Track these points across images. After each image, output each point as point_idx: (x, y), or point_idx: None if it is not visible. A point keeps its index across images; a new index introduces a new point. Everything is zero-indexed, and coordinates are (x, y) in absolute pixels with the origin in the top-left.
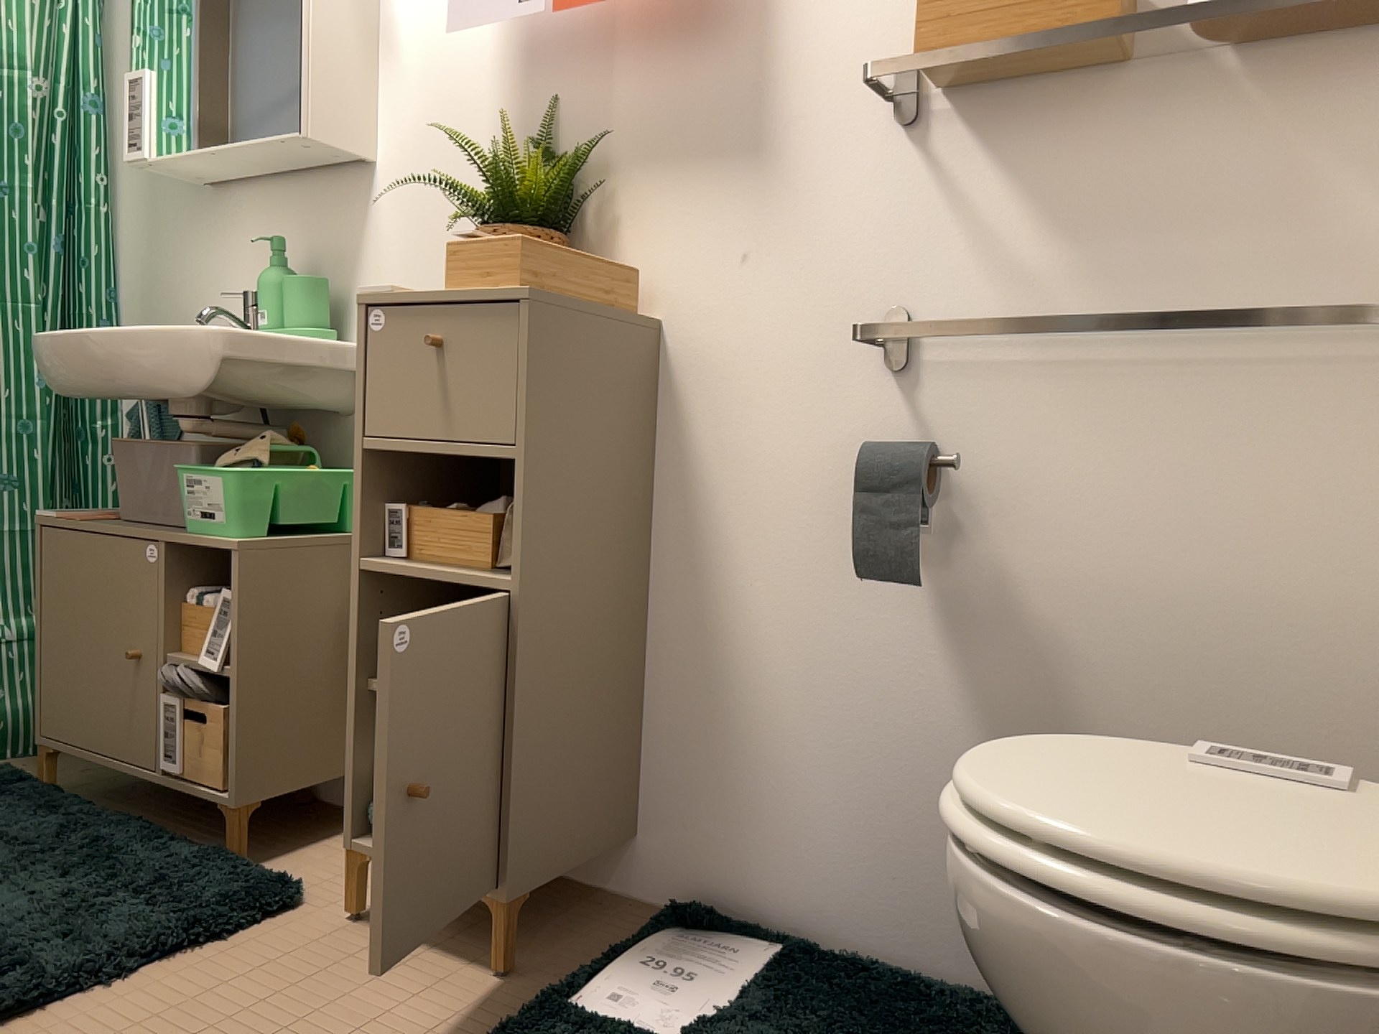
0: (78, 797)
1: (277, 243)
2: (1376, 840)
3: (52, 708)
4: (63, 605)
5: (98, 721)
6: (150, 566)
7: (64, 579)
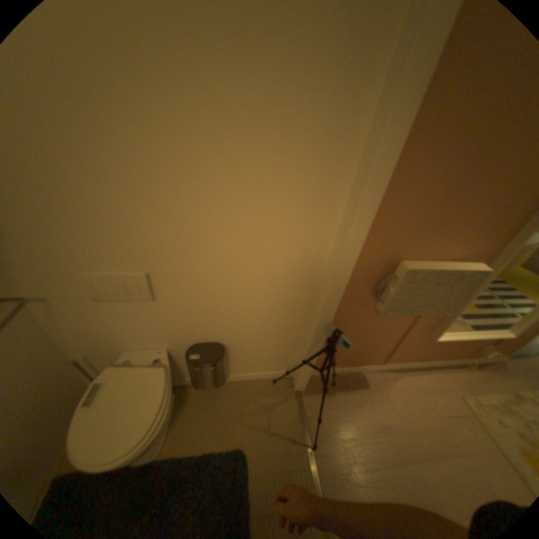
0: None
1: None
2: (133, 377)
3: None
4: None
5: None
6: None
7: None
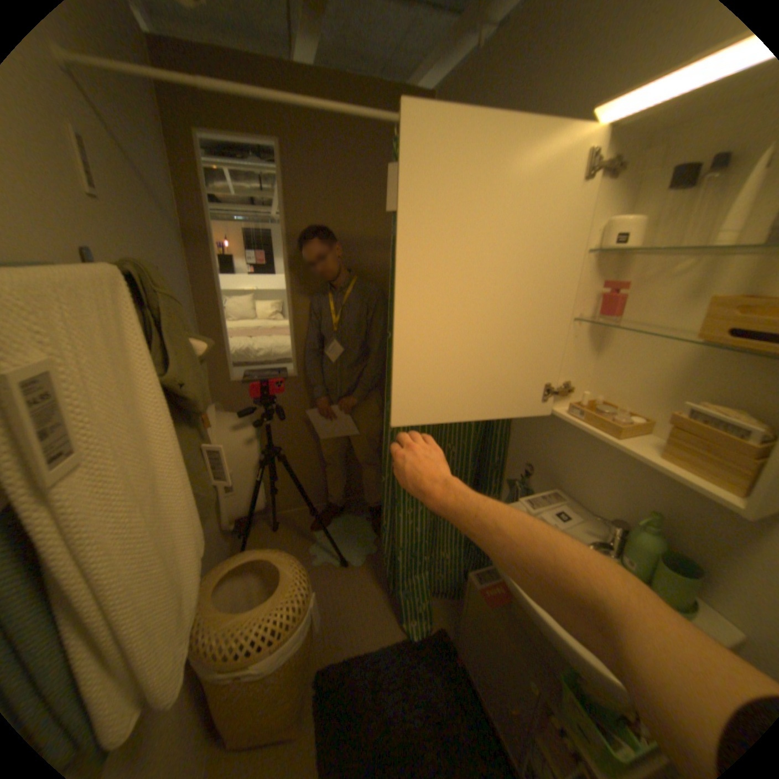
0: (475, 701)
1: (658, 521)
2: None
3: (467, 653)
4: (478, 627)
5: (489, 695)
6: (534, 692)
7: (479, 618)
